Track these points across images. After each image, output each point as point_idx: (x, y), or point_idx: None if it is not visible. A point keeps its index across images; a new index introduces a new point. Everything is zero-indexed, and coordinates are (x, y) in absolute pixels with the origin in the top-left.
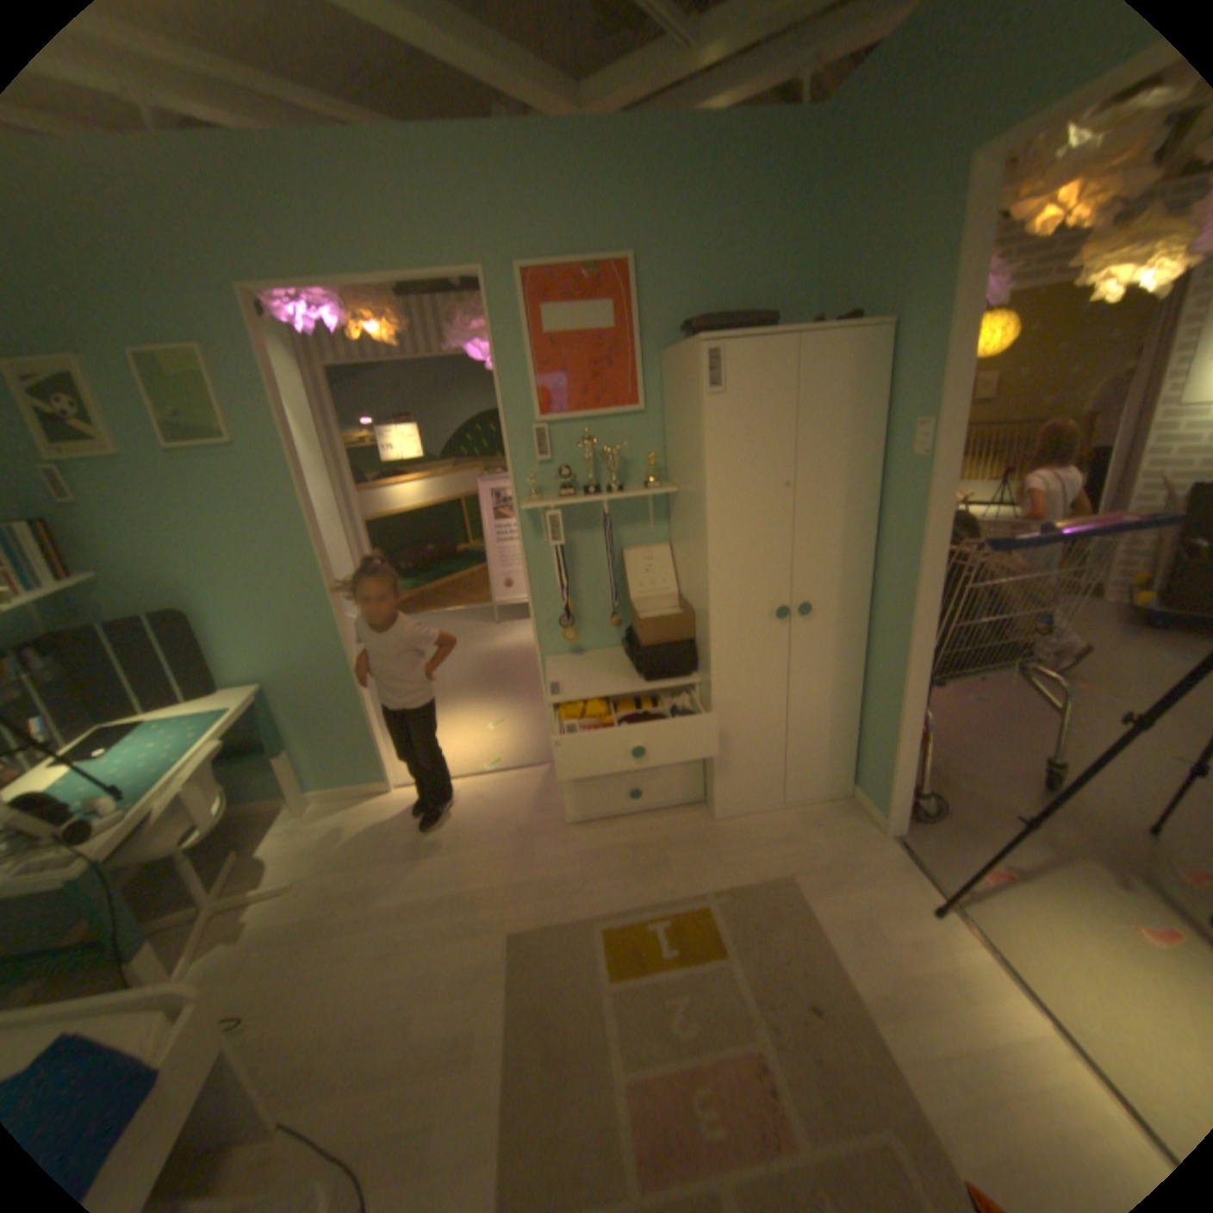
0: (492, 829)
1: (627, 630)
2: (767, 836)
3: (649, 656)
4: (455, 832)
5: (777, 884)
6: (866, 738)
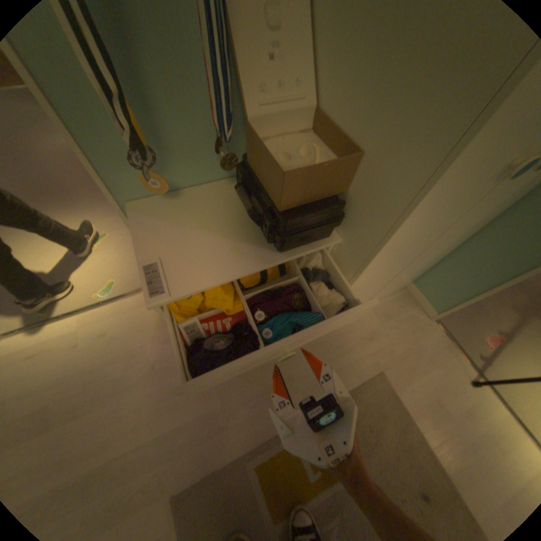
0: (124, 374)
1: (241, 166)
2: (358, 335)
3: (293, 226)
4: (84, 386)
5: (376, 384)
6: (450, 262)
